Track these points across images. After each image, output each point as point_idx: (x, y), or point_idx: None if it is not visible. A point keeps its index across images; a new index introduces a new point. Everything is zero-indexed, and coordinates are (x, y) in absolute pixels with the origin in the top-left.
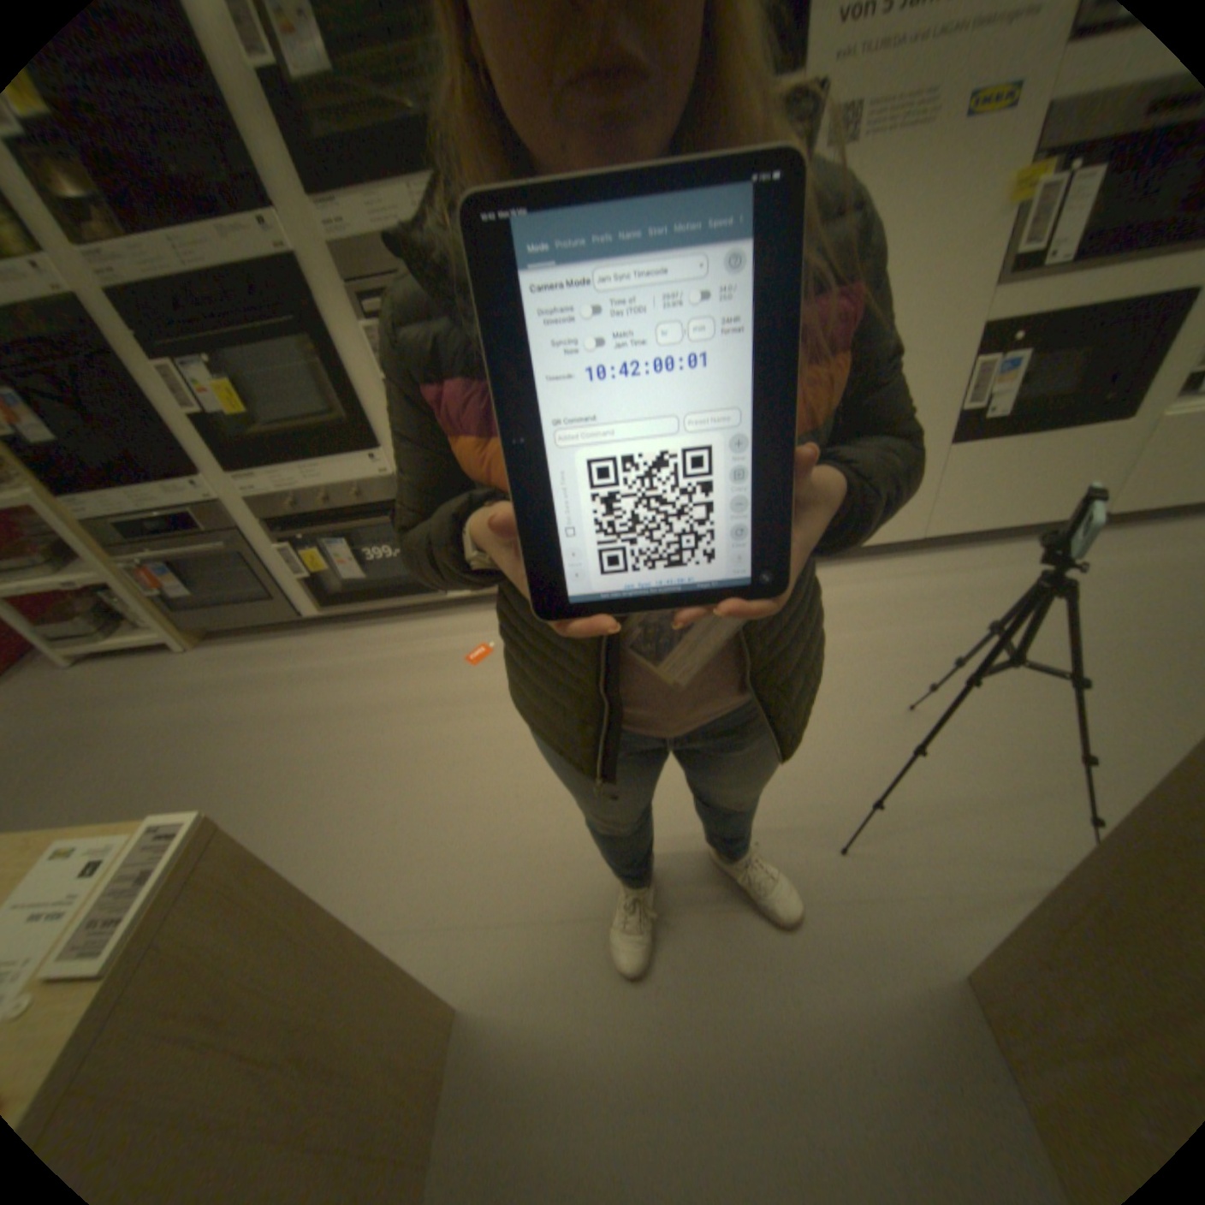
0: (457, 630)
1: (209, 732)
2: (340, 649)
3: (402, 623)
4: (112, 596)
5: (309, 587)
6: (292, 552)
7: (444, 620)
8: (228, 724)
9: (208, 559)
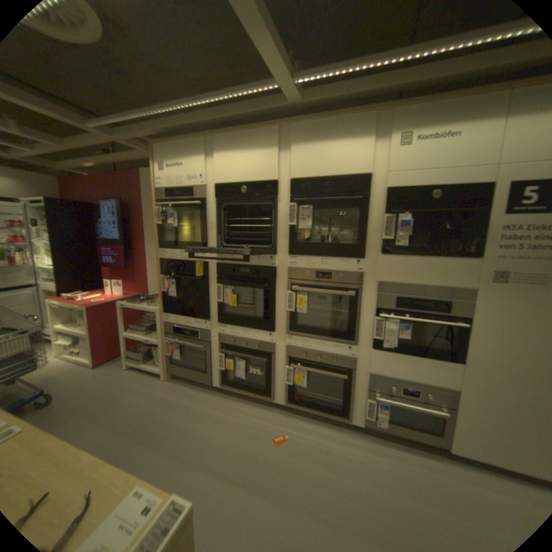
0: (273, 420)
1: (157, 425)
2: (220, 407)
3: (249, 405)
4: (156, 350)
5: (221, 373)
6: (224, 358)
7: (268, 412)
8: (165, 424)
9: (194, 349)
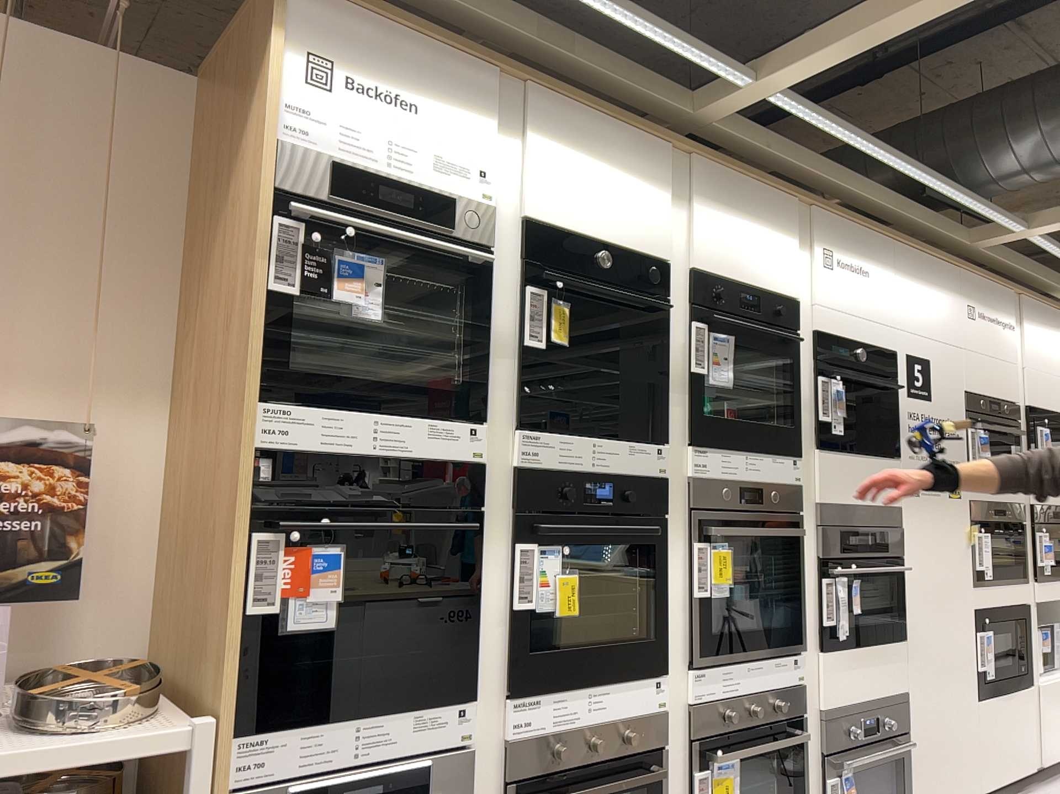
0: None
1: None
2: None
3: None
4: None
5: None
6: None
7: None
8: None
9: None
